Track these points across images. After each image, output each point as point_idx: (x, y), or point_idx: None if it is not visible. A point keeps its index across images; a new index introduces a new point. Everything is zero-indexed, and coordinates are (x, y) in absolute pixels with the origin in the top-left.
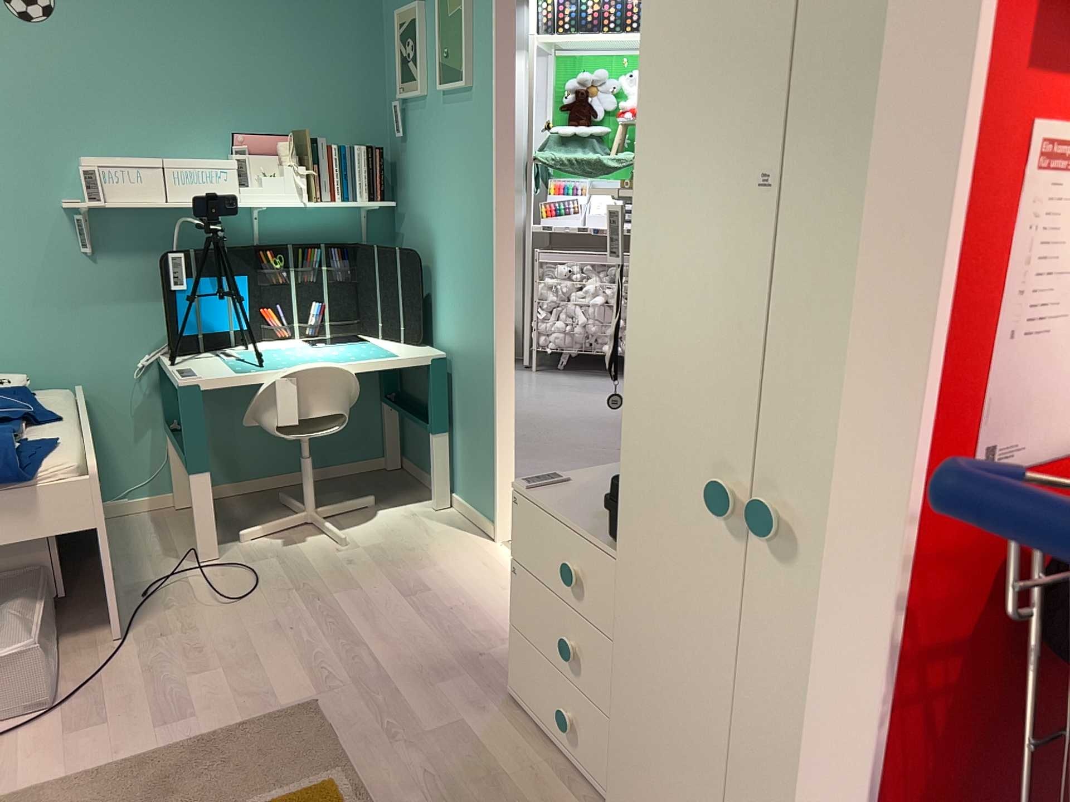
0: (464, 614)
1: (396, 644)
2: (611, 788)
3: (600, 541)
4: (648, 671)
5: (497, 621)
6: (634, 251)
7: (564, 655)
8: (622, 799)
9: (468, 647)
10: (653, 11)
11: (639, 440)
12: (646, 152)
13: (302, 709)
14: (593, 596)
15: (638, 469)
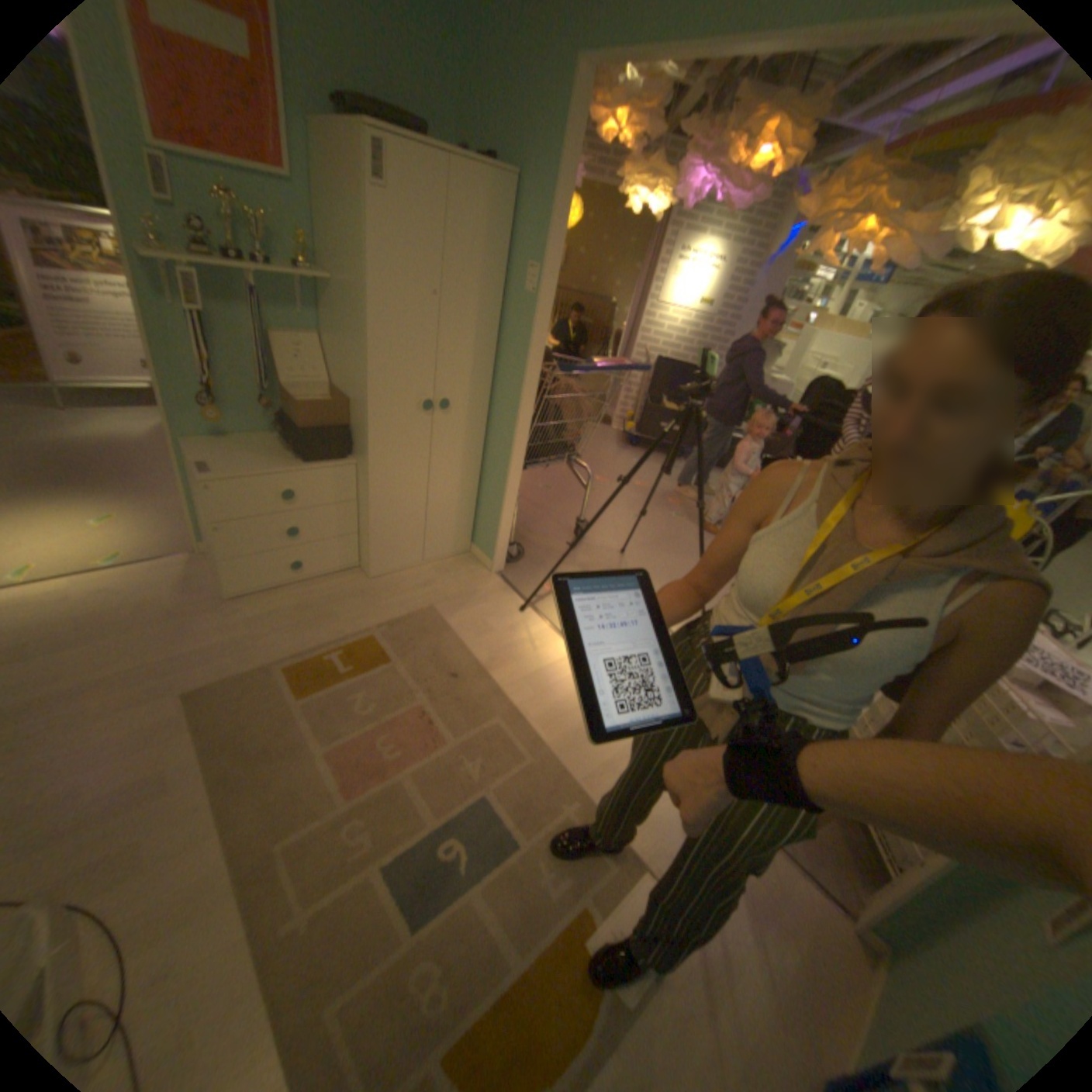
0: (93, 622)
1: (117, 659)
2: (369, 545)
3: (302, 468)
4: (387, 487)
5: (120, 605)
6: (368, 322)
7: (288, 537)
8: (376, 544)
9: (149, 619)
10: (362, 206)
11: (377, 402)
12: (362, 275)
13: (190, 699)
14: (303, 496)
15: (377, 414)
